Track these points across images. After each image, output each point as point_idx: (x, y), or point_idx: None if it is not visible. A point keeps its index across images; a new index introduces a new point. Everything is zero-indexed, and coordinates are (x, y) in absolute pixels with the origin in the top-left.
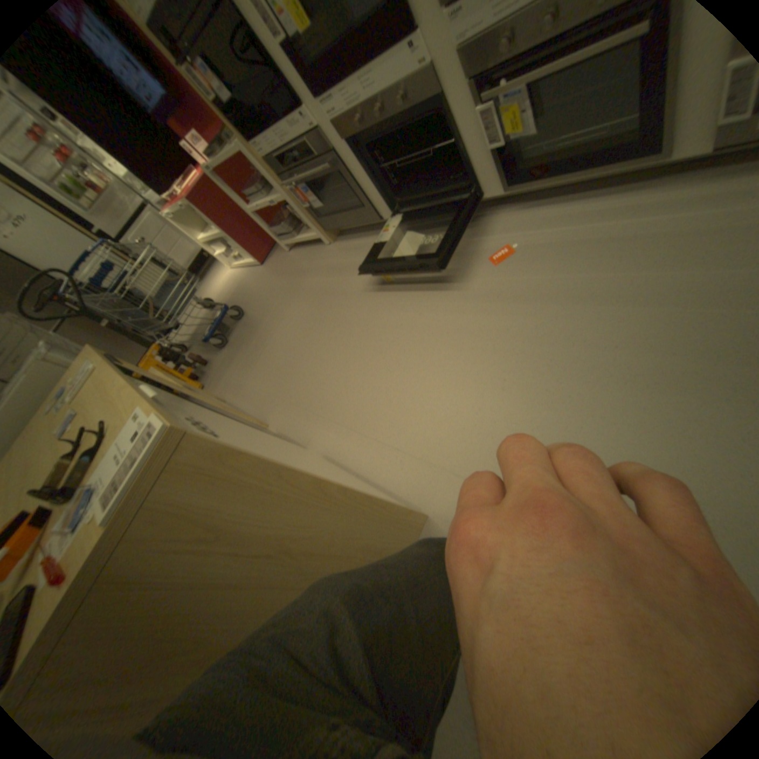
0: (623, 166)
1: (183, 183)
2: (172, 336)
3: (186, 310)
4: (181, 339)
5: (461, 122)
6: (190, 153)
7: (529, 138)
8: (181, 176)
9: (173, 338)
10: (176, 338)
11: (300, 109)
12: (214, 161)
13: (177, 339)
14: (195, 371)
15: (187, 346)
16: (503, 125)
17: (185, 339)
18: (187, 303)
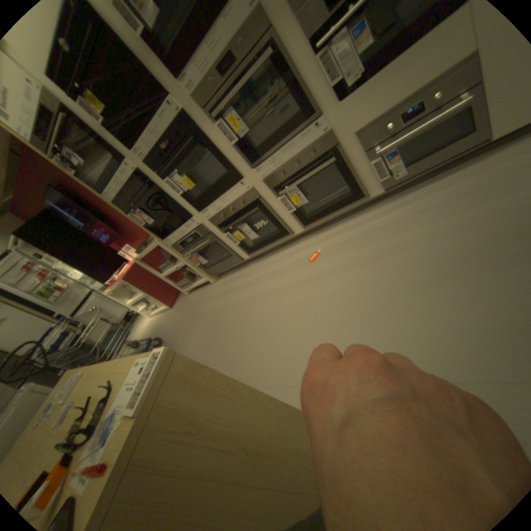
0: (353, 205)
1: (119, 273)
2: None
3: (117, 355)
4: None
5: (273, 206)
6: (125, 256)
7: (306, 205)
8: (118, 270)
9: None
10: None
11: (190, 219)
12: (139, 256)
13: None
14: None
15: None
16: (292, 202)
17: None
18: (117, 350)
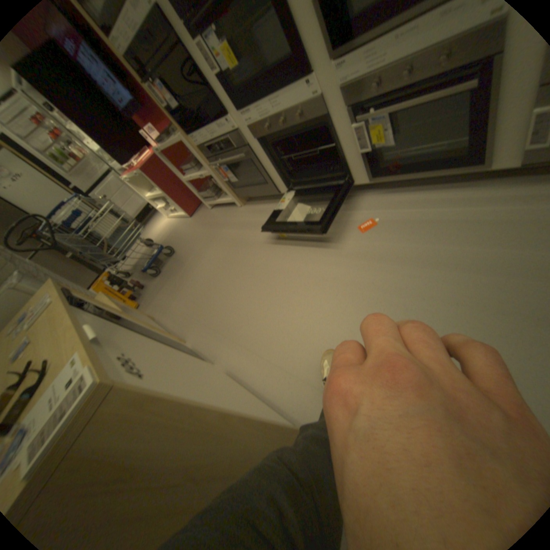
0: (456, 171)
1: (139, 159)
2: (120, 265)
3: (132, 246)
4: (126, 267)
5: (341, 134)
6: (146, 139)
7: (388, 148)
8: (138, 154)
9: (120, 266)
10: (123, 266)
11: (226, 117)
12: (162, 145)
13: (123, 267)
14: (134, 293)
15: (130, 273)
16: (371, 138)
17: (129, 268)
18: (133, 241)
